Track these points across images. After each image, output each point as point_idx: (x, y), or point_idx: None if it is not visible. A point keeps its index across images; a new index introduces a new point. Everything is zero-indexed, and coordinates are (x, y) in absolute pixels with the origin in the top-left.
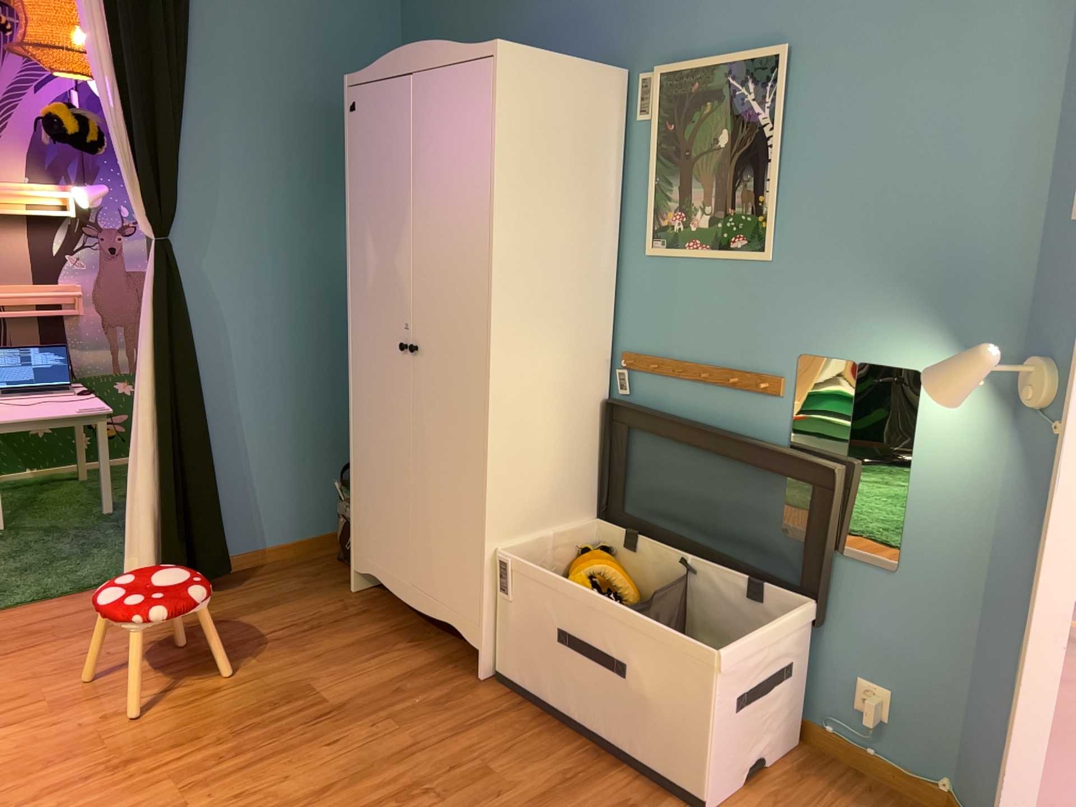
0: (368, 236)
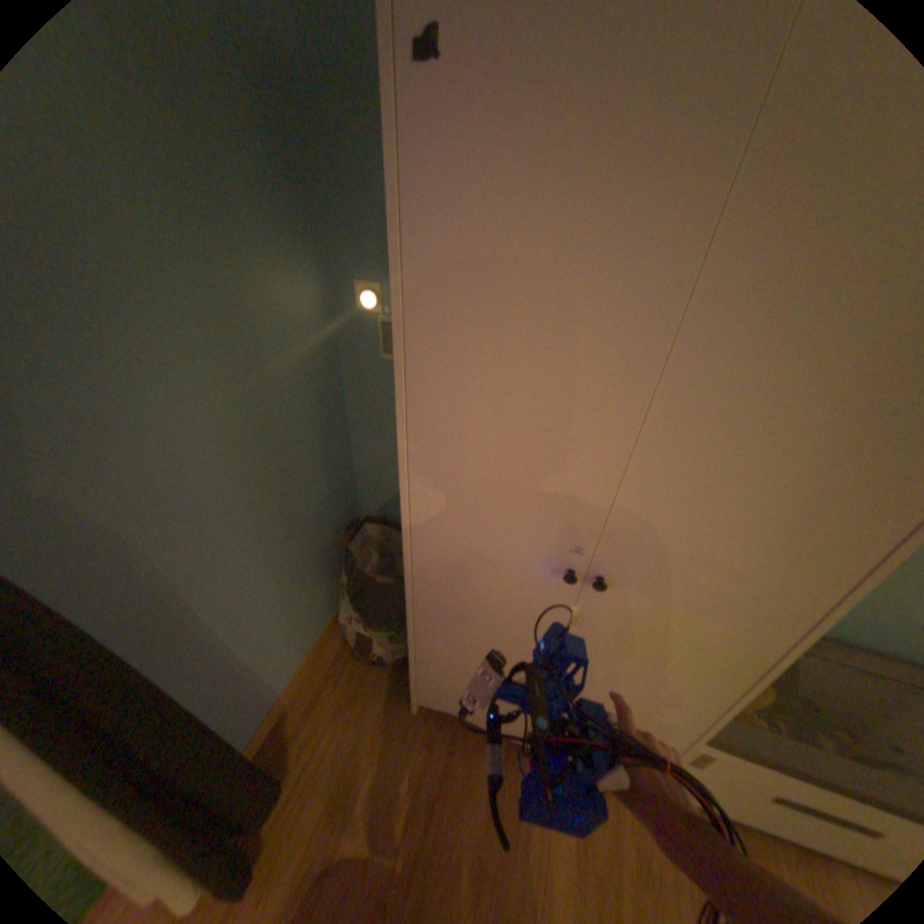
0: (479, 398)
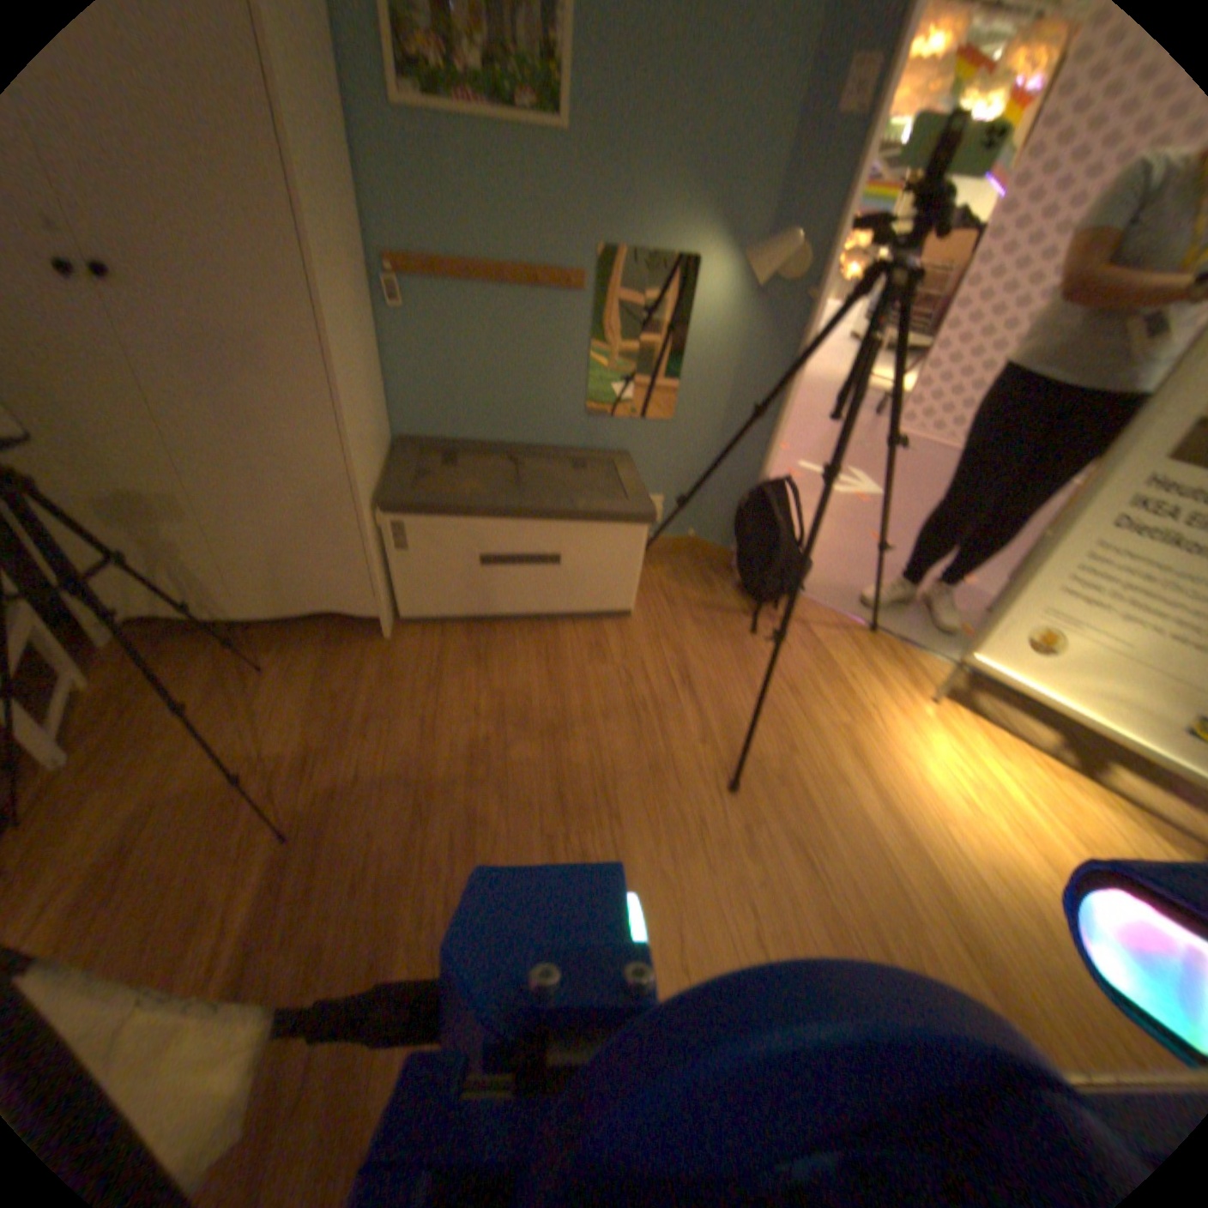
0: None
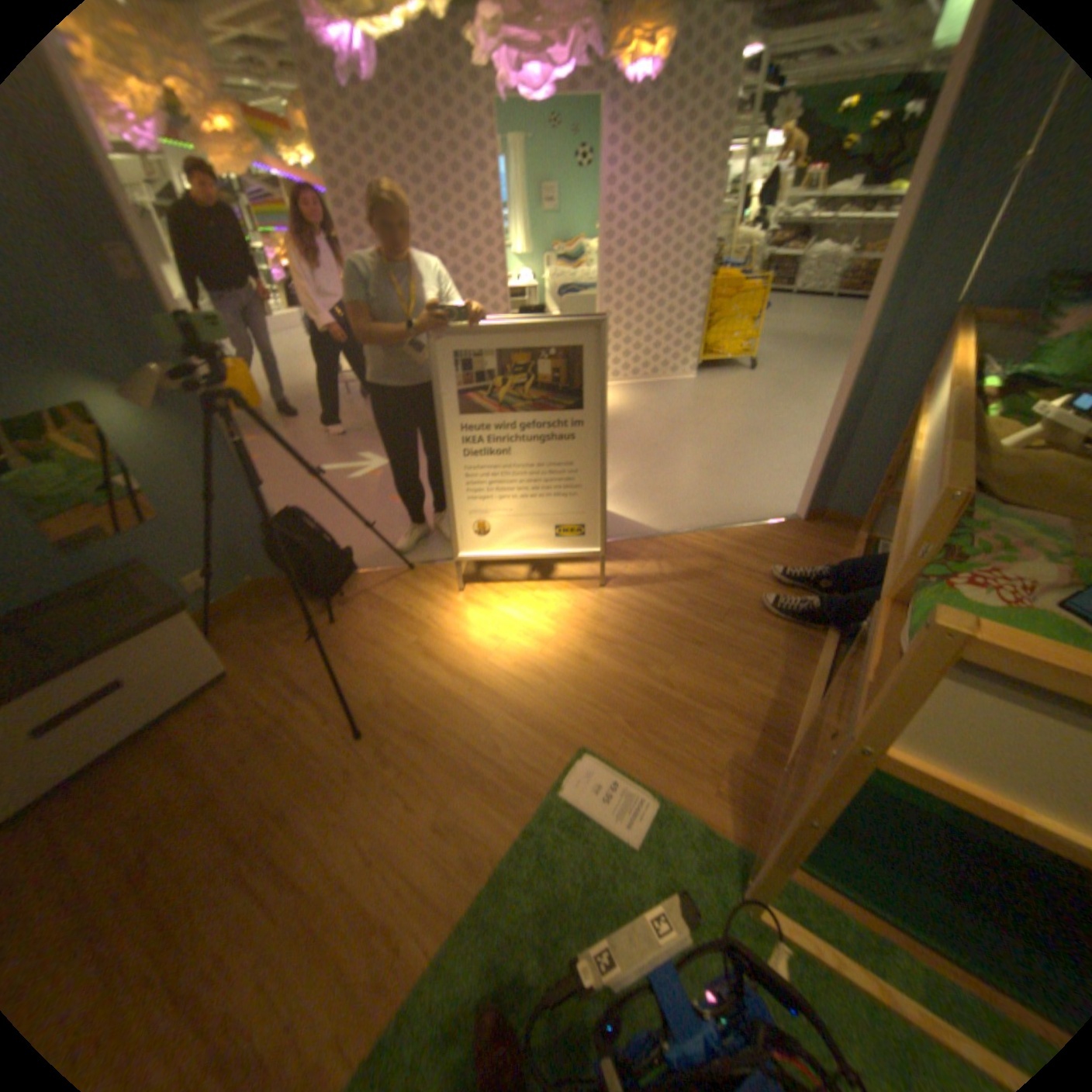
0: None
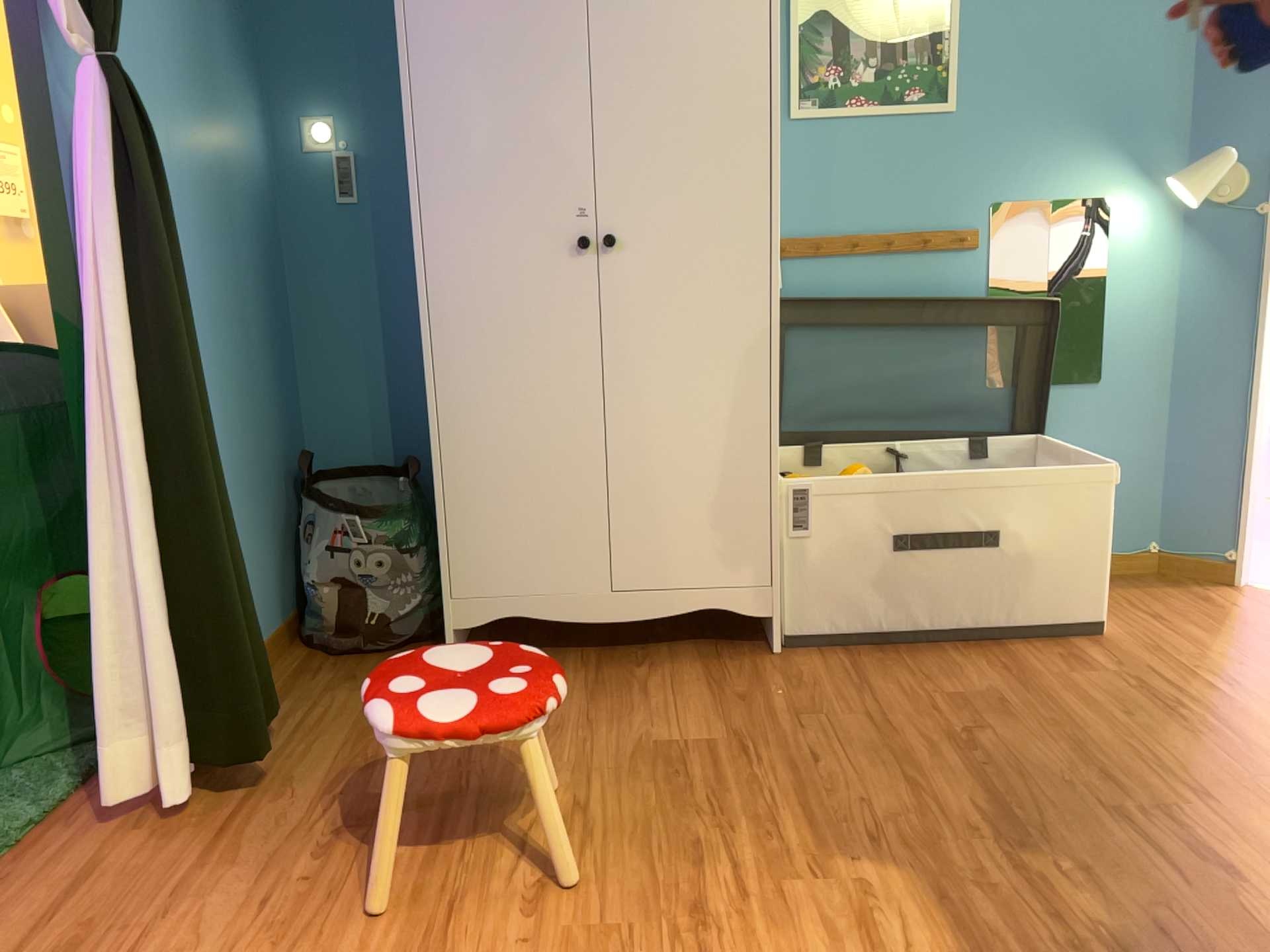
0: (466, 86)
